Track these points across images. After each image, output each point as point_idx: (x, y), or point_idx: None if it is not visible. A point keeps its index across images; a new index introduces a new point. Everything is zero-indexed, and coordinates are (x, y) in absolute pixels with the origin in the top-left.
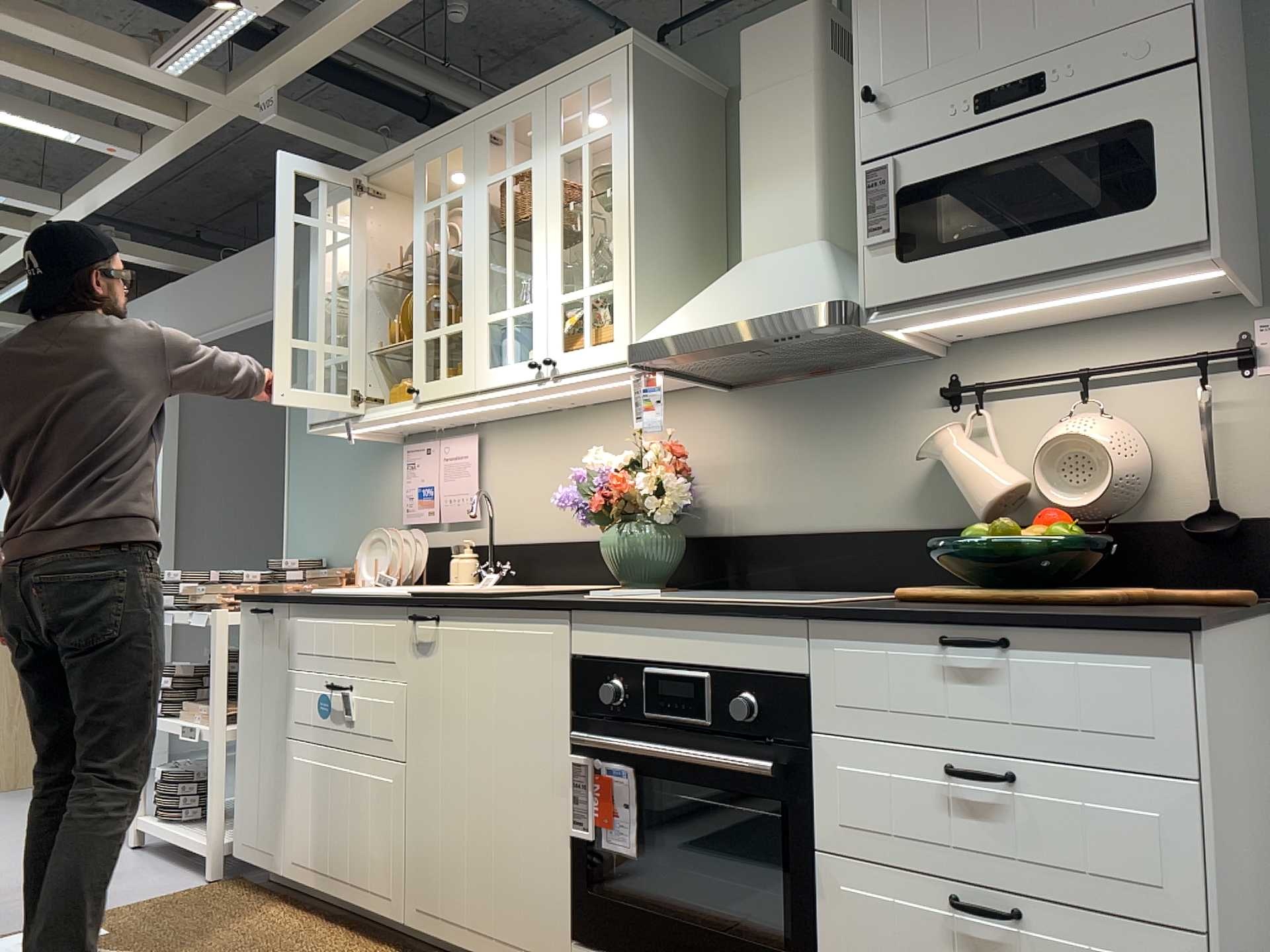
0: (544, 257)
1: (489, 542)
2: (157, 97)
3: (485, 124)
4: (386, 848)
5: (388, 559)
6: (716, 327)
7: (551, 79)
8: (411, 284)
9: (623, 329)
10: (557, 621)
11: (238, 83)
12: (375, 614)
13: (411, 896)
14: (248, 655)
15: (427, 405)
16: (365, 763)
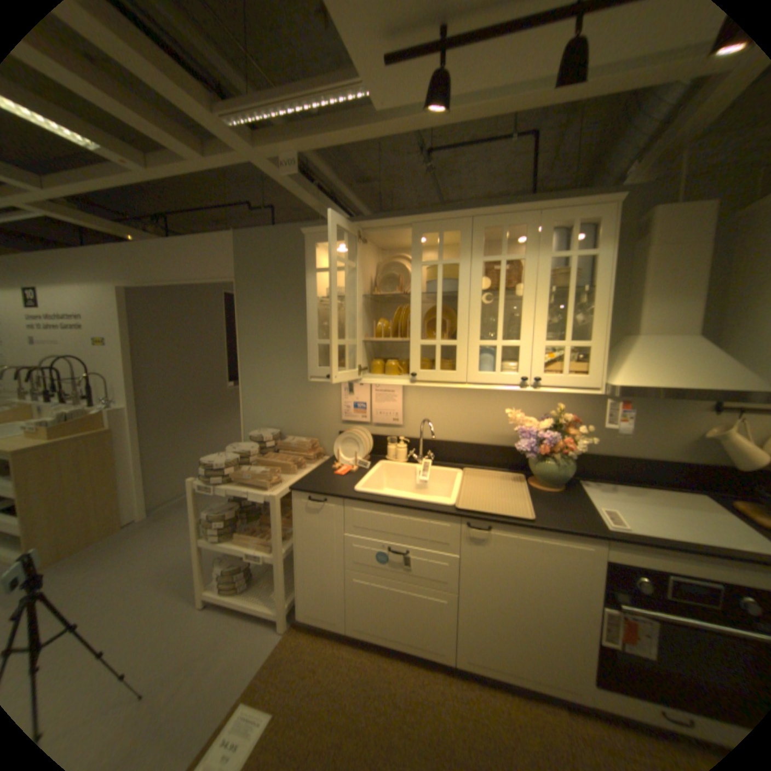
0: (534, 317)
1: (421, 442)
2: (181, 129)
3: (483, 221)
4: (442, 633)
5: (355, 448)
6: (689, 390)
7: (550, 205)
8: (409, 309)
9: (599, 372)
10: (601, 545)
11: (263, 137)
12: (431, 517)
13: (464, 657)
14: (302, 522)
15: (422, 384)
16: (422, 591)
